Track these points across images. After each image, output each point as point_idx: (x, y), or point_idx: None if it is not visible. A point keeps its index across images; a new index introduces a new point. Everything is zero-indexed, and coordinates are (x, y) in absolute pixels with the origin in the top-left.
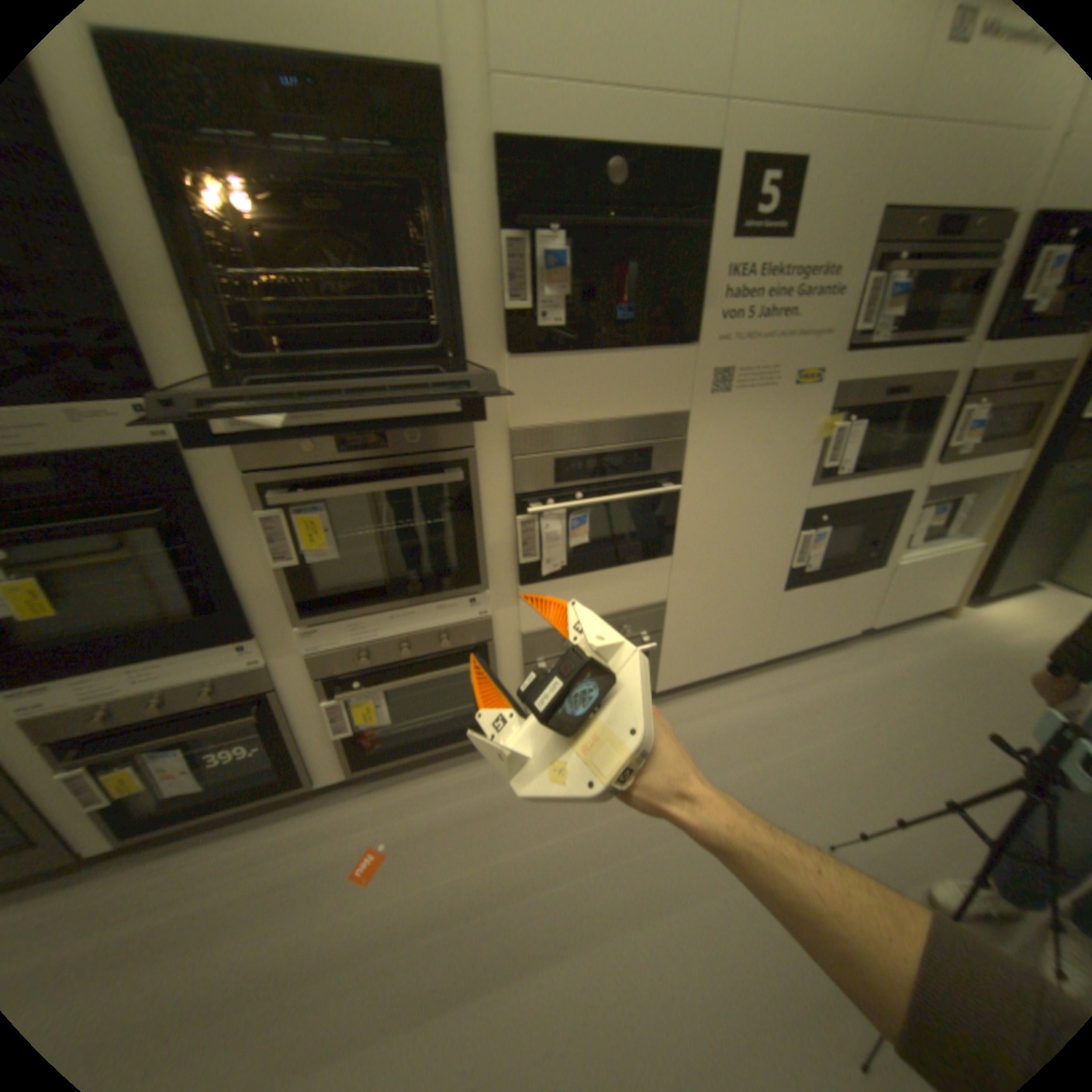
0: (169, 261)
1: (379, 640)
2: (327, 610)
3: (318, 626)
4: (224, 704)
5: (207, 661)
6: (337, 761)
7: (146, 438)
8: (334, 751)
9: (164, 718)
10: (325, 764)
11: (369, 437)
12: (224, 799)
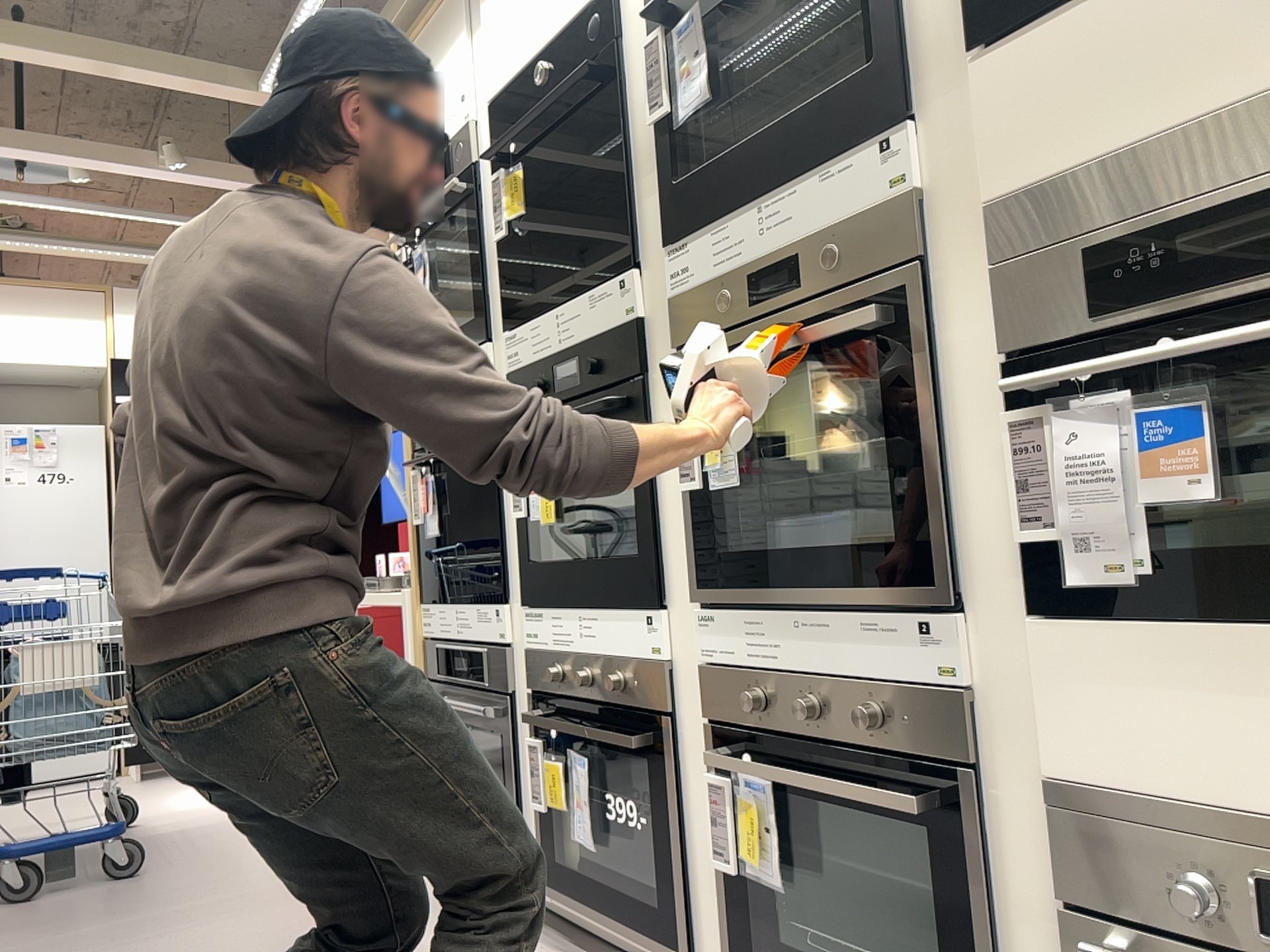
0: (652, 120)
1: (784, 669)
2: (726, 580)
3: (719, 611)
4: (633, 713)
5: (626, 627)
6: (728, 936)
7: (621, 314)
8: (726, 907)
9: (593, 705)
10: (715, 929)
11: (784, 273)
12: (616, 896)
